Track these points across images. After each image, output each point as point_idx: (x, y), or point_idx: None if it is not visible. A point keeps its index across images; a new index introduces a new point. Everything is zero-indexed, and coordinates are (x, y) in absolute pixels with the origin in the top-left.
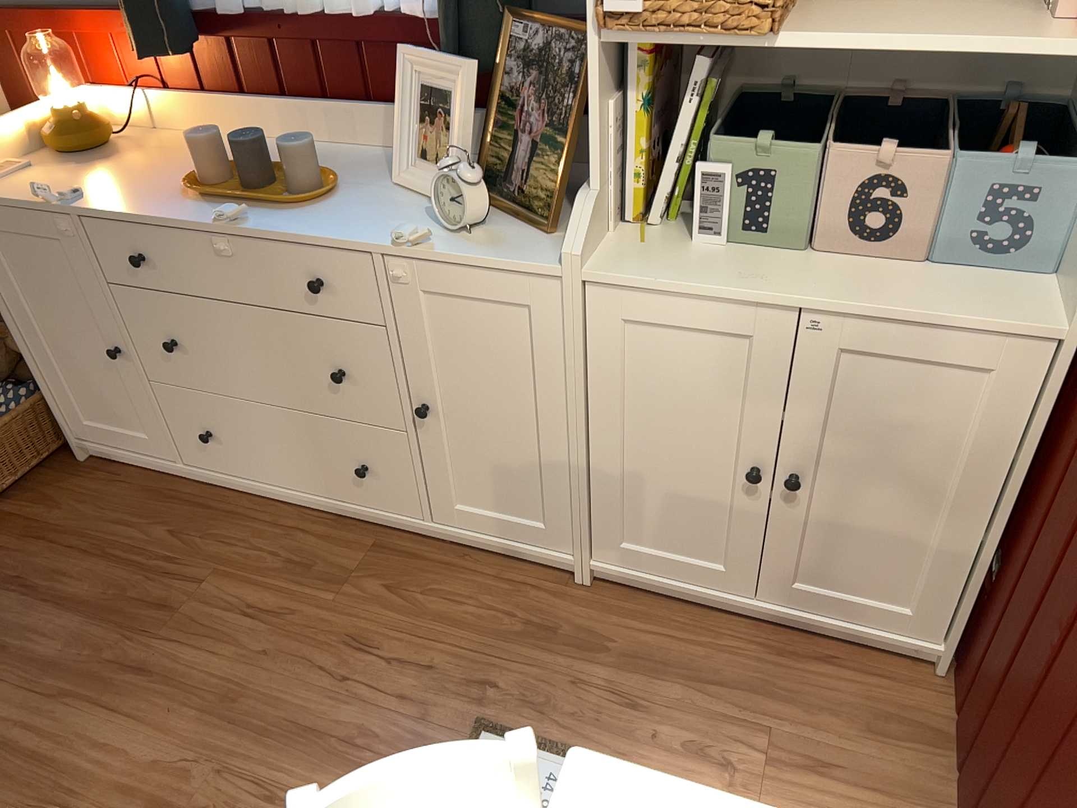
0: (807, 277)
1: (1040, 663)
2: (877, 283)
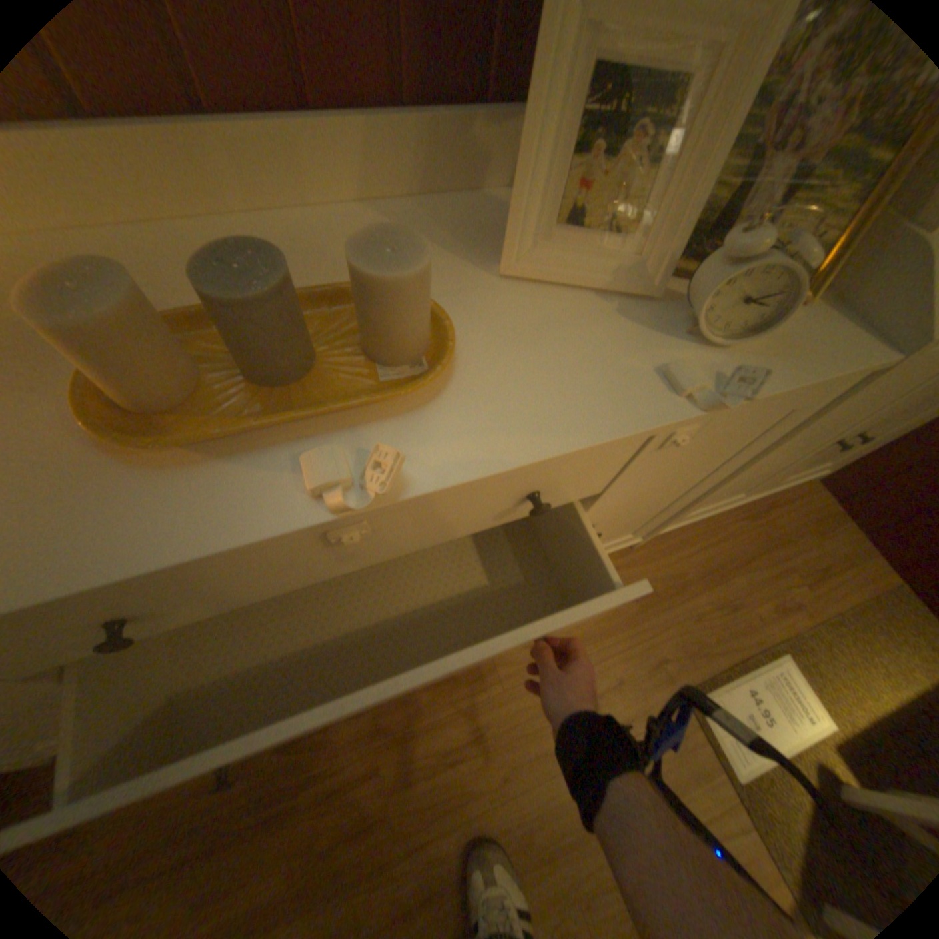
0: None
1: None
2: None
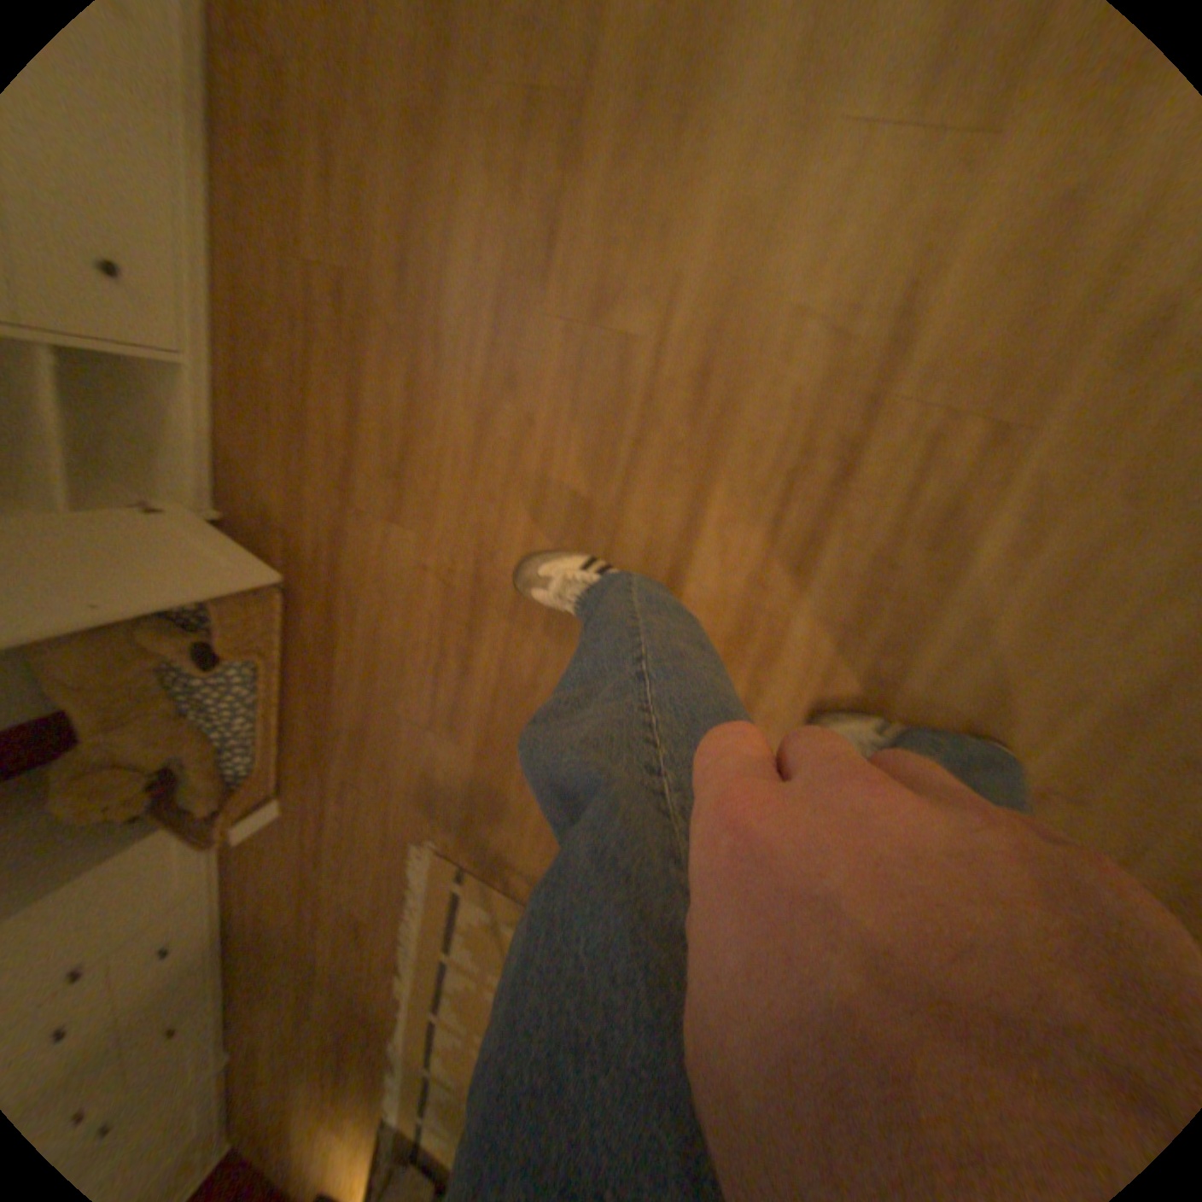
0: None
1: None
2: None
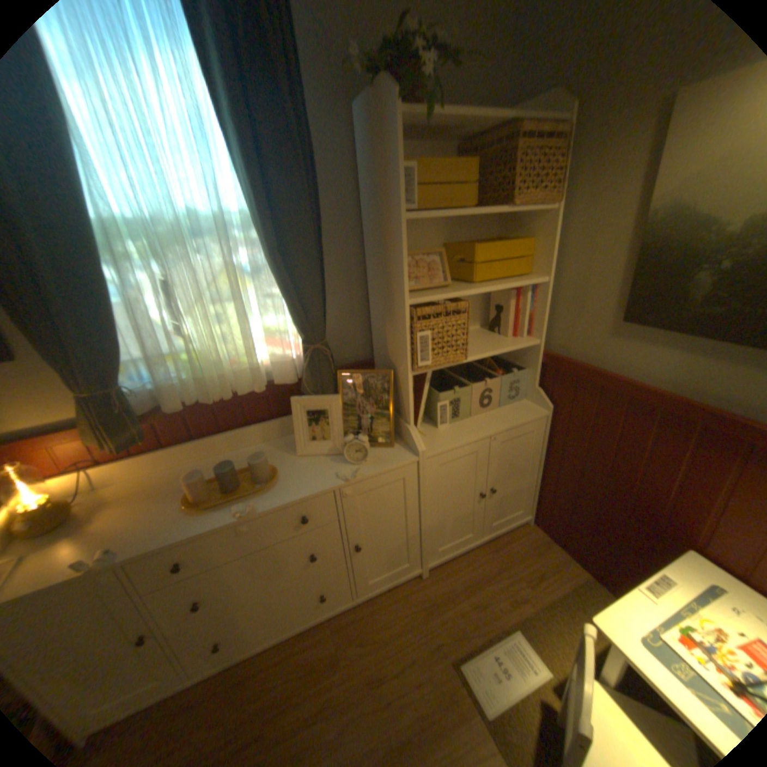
0: (481, 423)
1: (602, 501)
2: (498, 417)
